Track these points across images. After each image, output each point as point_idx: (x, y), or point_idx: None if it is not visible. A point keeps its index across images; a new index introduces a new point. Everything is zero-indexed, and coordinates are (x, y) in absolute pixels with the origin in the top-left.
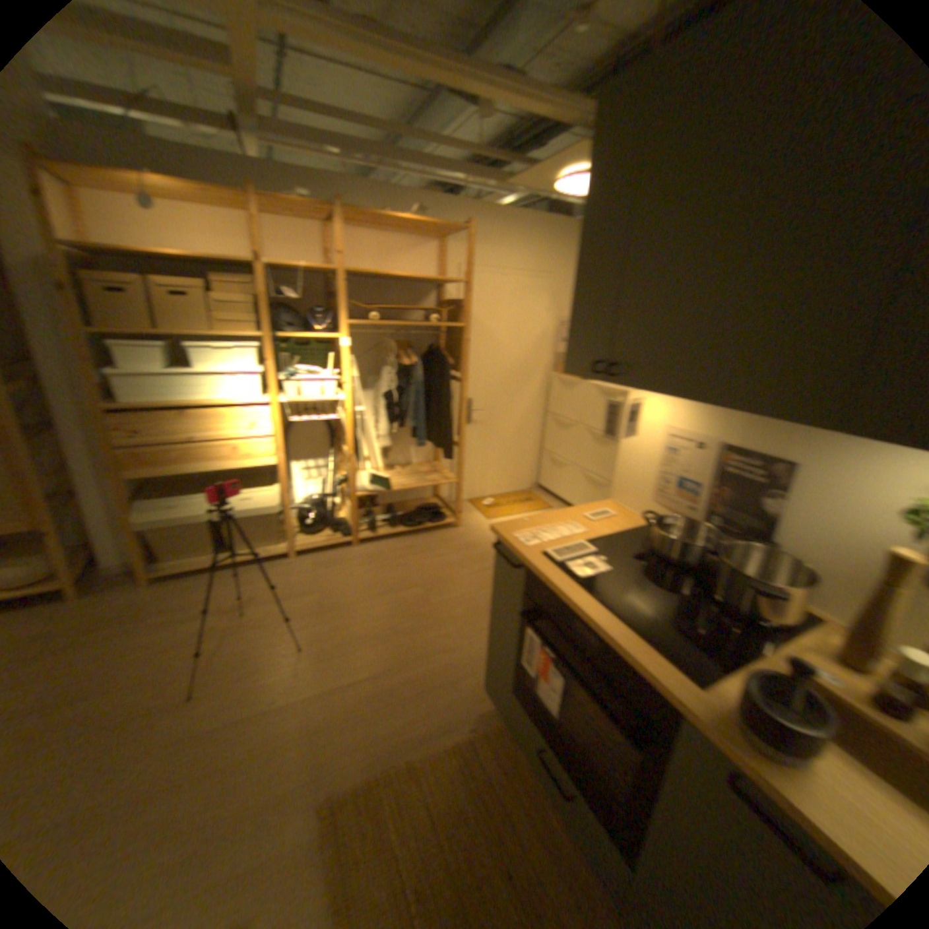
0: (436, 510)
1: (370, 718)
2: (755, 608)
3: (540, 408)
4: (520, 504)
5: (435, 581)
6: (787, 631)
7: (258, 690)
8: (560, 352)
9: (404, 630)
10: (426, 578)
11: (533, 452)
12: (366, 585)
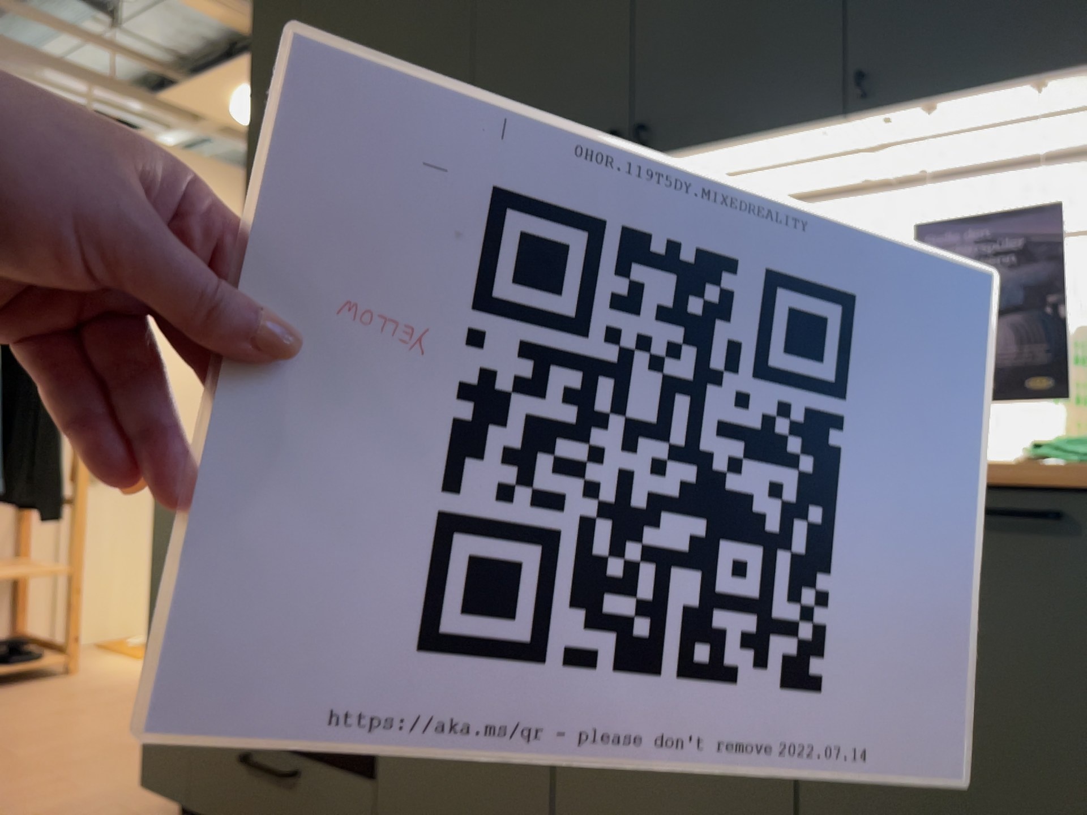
0: (22, 642)
1: None
2: None
3: None
4: None
5: (21, 735)
6: None
7: None
8: None
9: None
10: None
11: None
12: None
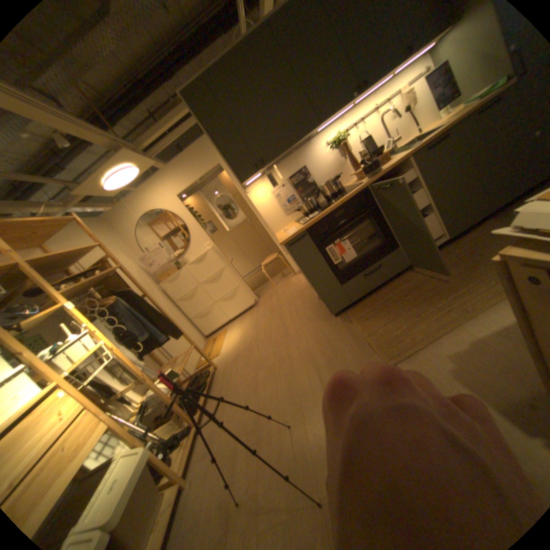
0: (200, 371)
1: (340, 363)
2: (336, 189)
3: (170, 303)
4: (216, 341)
5: (256, 364)
6: (343, 188)
7: (314, 441)
8: (151, 274)
9: (286, 368)
10: (251, 370)
11: (188, 324)
12: (242, 405)
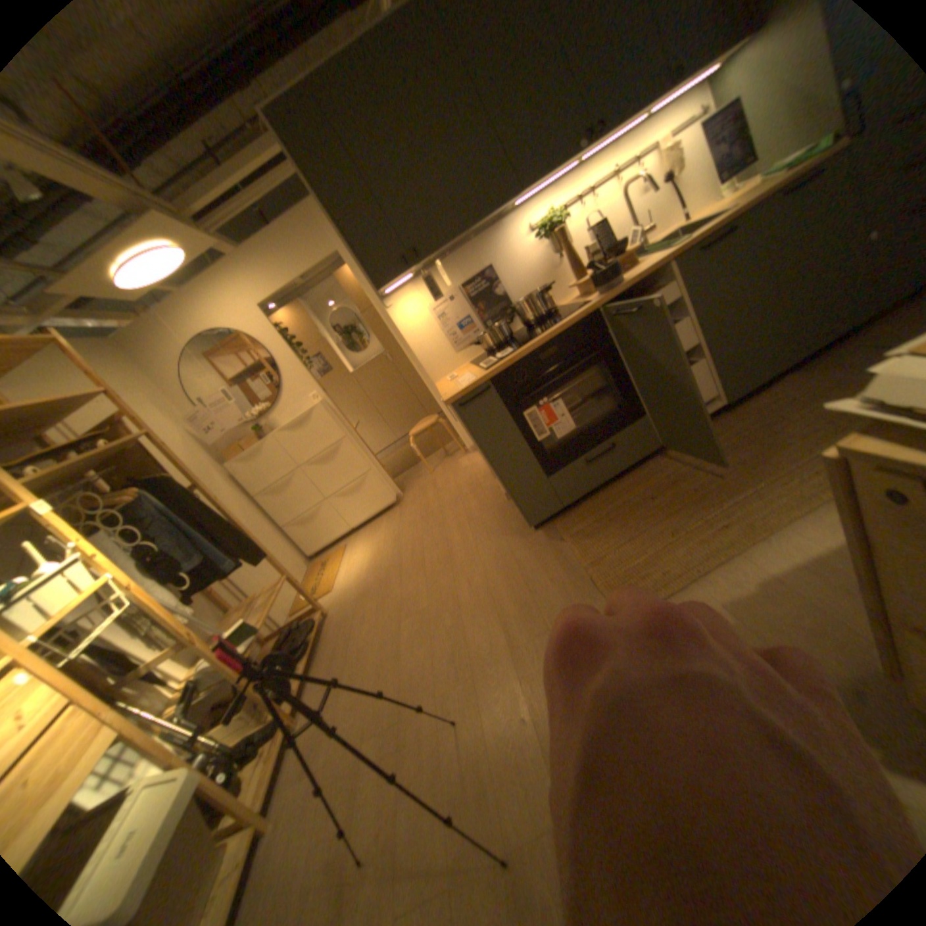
0: (296, 621)
1: (543, 612)
2: (545, 311)
3: (244, 497)
4: (326, 566)
5: (396, 610)
6: (556, 309)
7: (496, 751)
8: (209, 445)
9: (450, 618)
10: (387, 620)
11: (277, 535)
12: (370, 682)
